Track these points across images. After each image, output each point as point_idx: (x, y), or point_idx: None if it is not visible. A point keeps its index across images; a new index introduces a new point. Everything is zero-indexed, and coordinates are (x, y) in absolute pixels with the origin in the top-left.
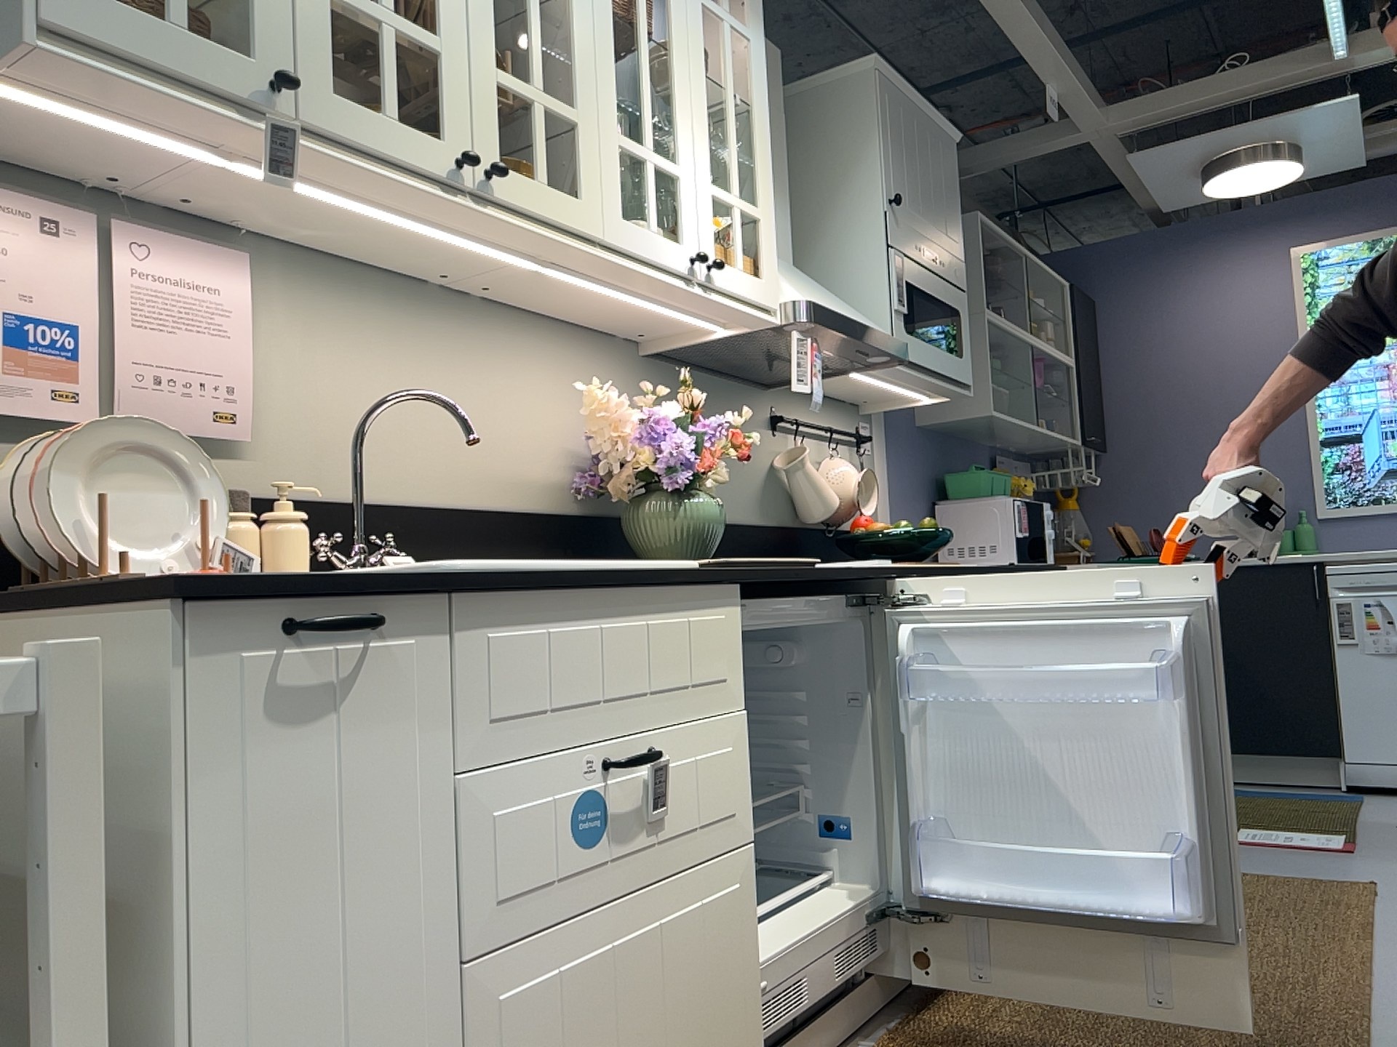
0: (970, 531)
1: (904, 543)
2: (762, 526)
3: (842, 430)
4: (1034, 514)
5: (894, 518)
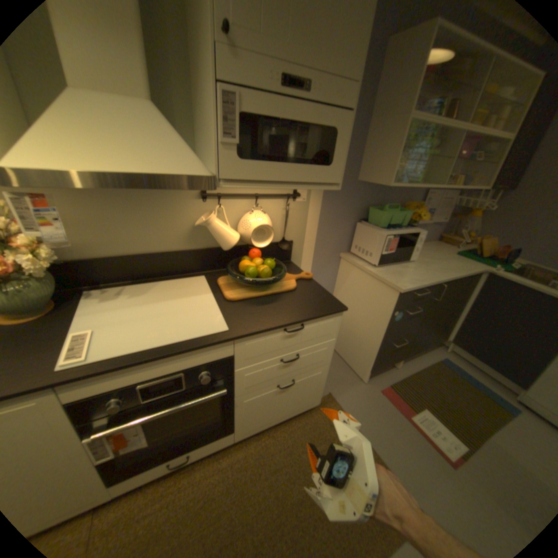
0: (365, 240)
1: (248, 277)
2: (184, 251)
3: (262, 195)
4: (401, 241)
5: (316, 231)
